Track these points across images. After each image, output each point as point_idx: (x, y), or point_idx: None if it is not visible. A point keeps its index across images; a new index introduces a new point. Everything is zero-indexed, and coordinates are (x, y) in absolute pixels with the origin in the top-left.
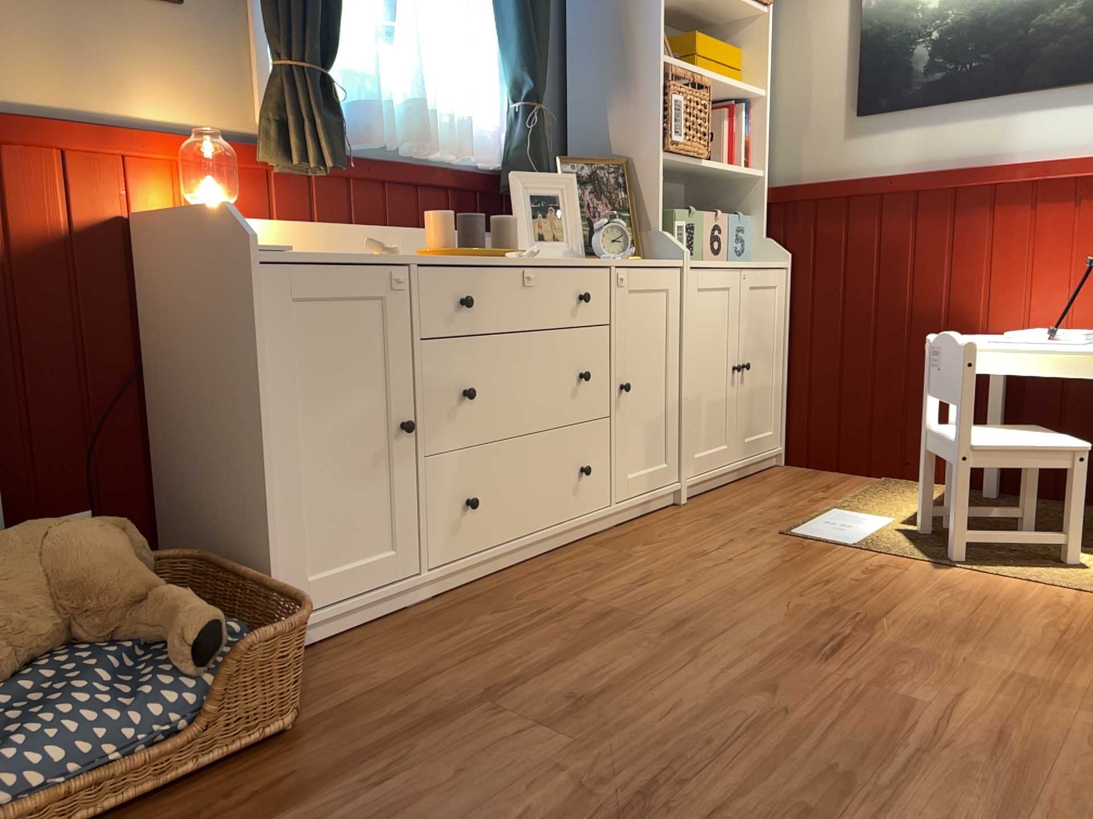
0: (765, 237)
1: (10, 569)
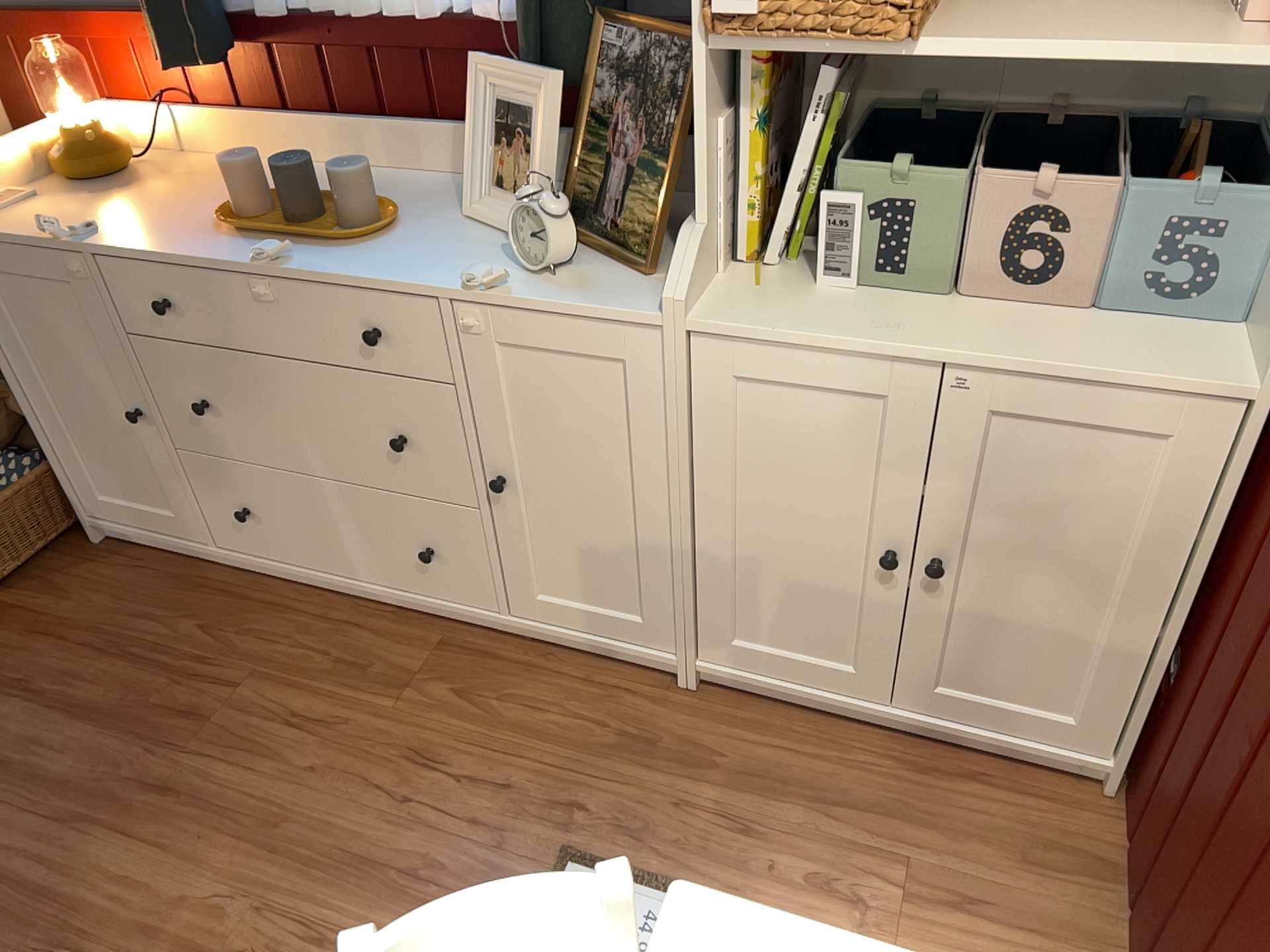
0: None
1: None
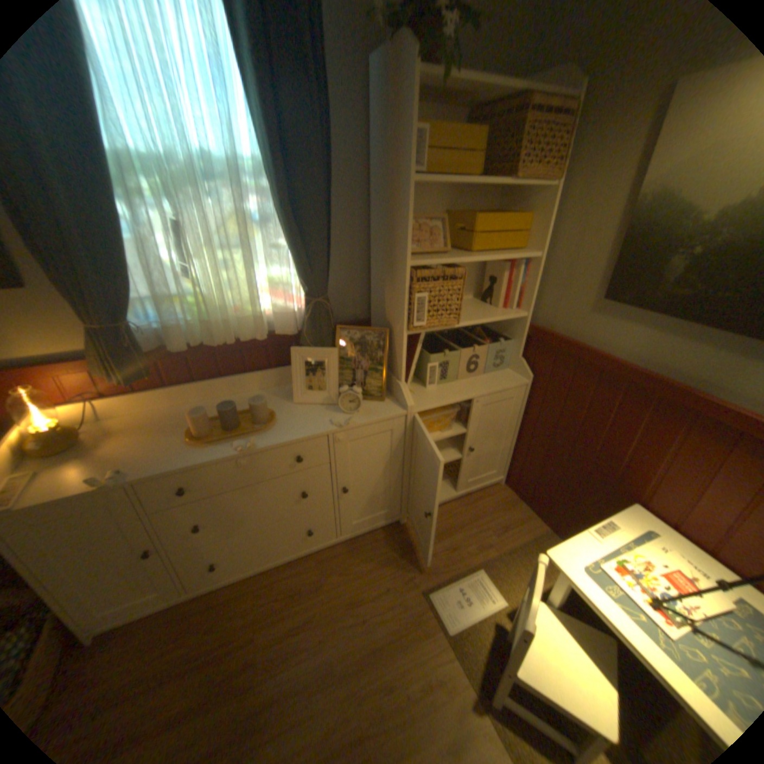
0: (521, 356)
1: None
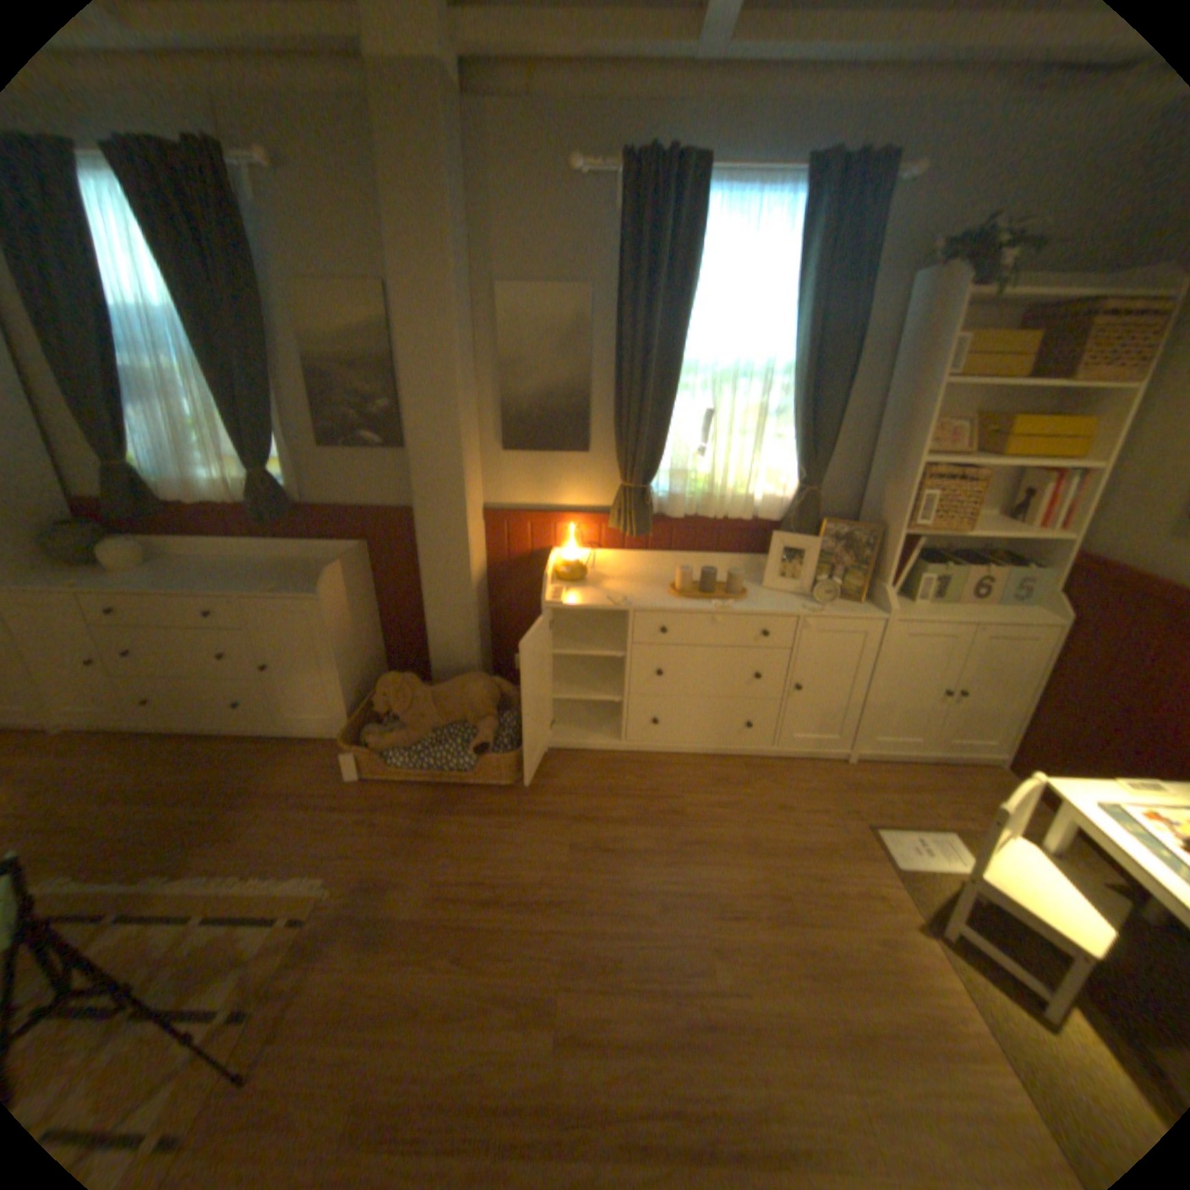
0: (1060, 591)
1: (454, 693)
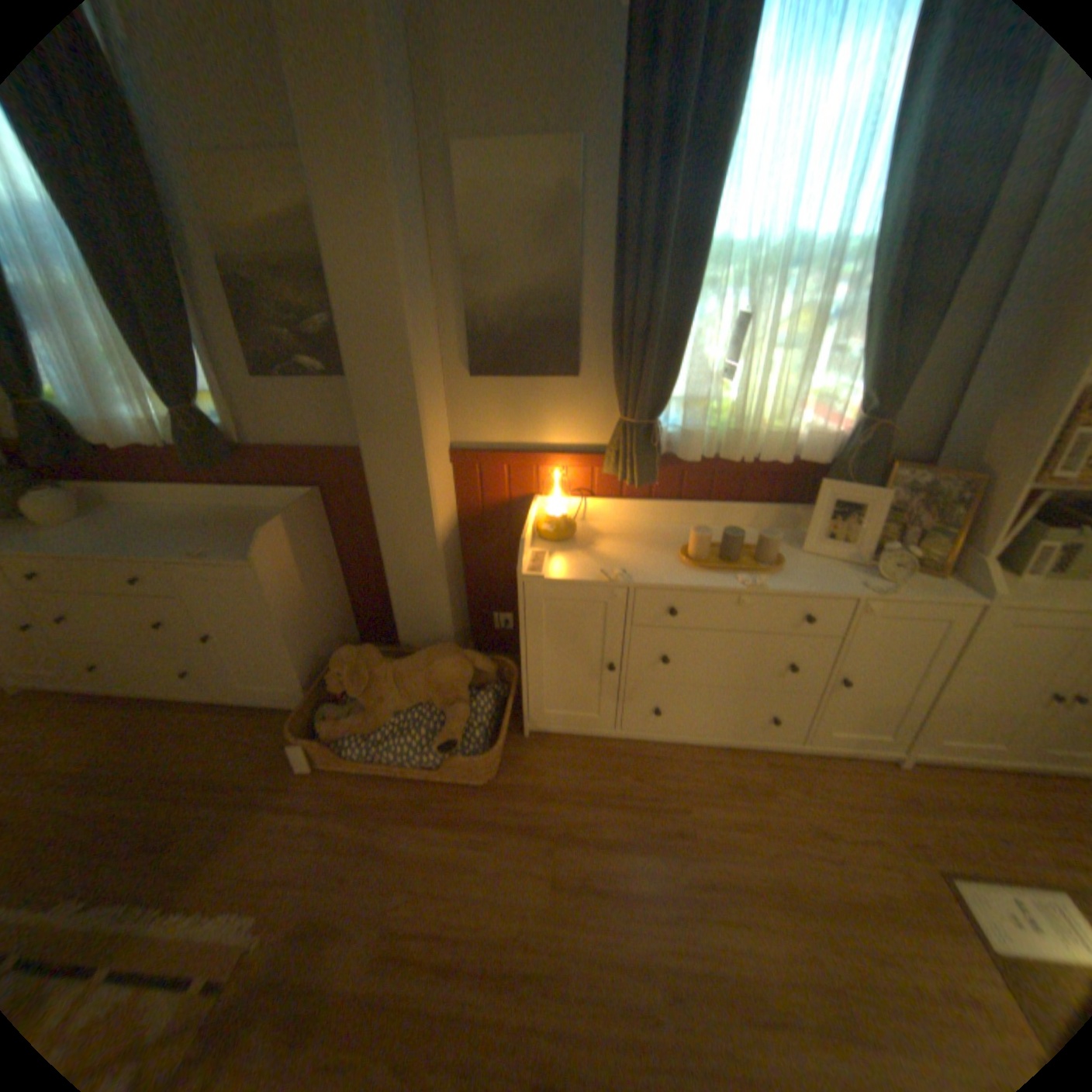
0: None
1: (418, 673)
